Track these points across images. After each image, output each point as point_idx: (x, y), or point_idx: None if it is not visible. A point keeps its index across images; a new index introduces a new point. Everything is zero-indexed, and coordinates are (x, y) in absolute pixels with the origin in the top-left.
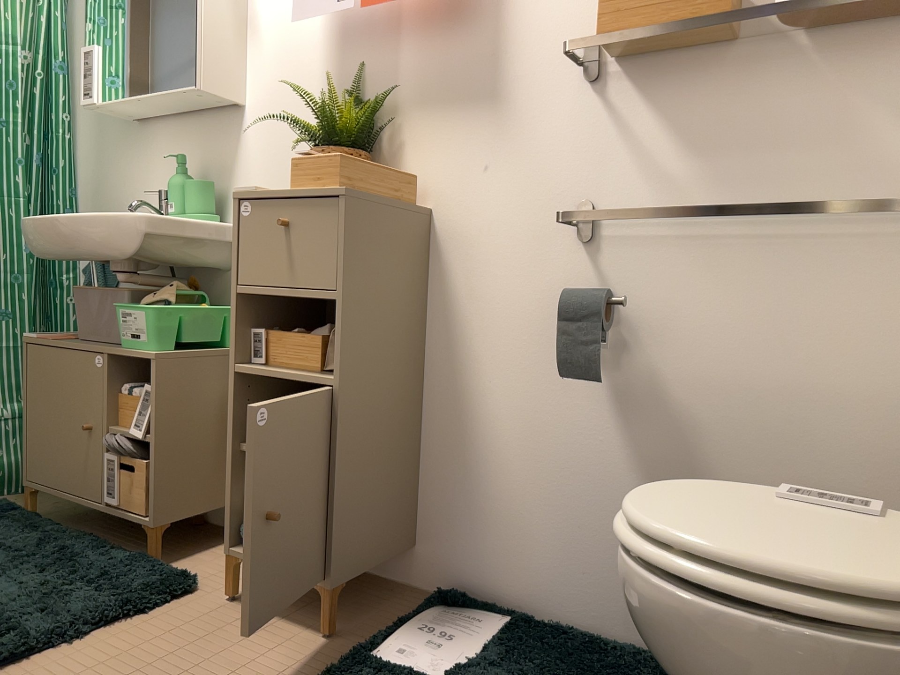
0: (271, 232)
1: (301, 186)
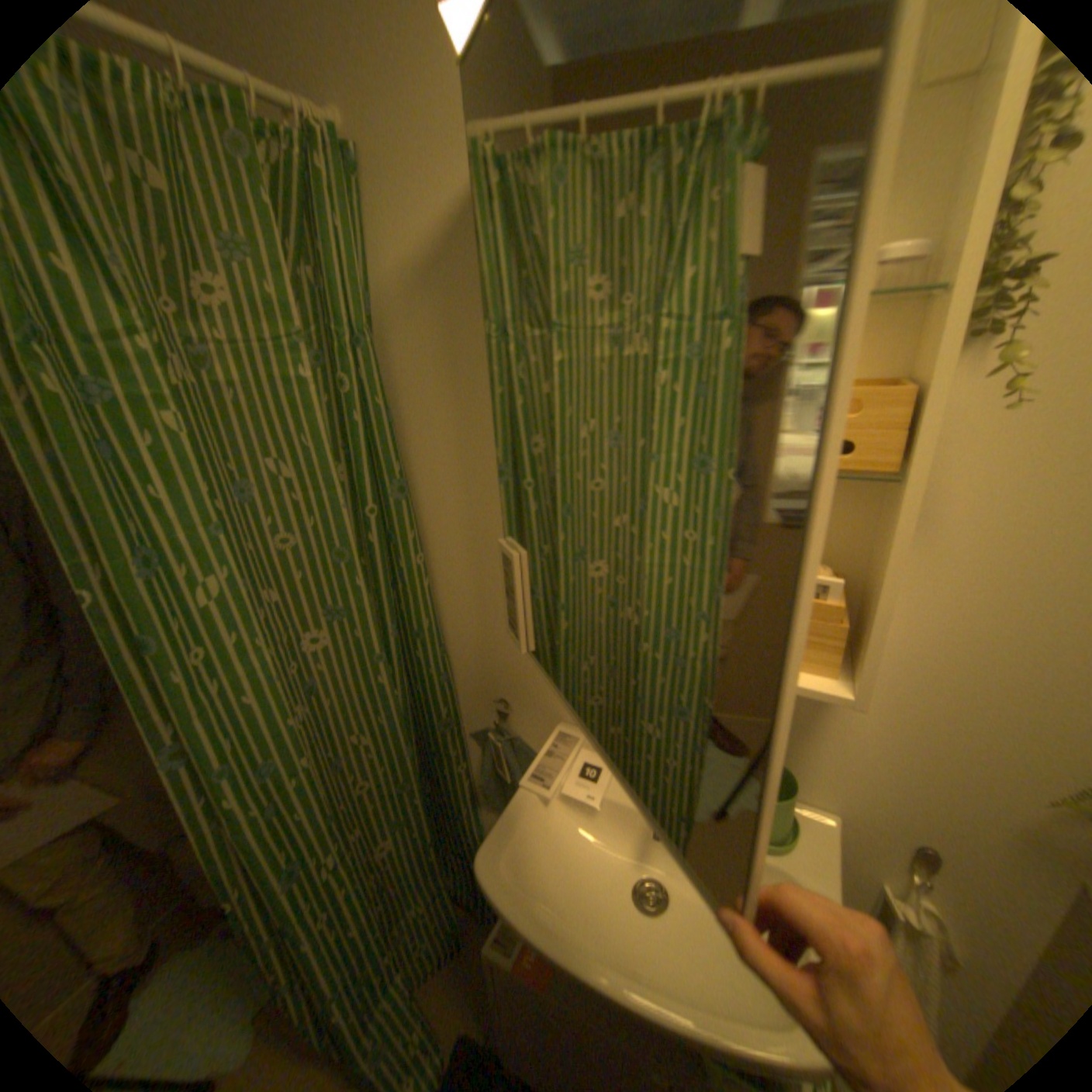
0: None
1: None
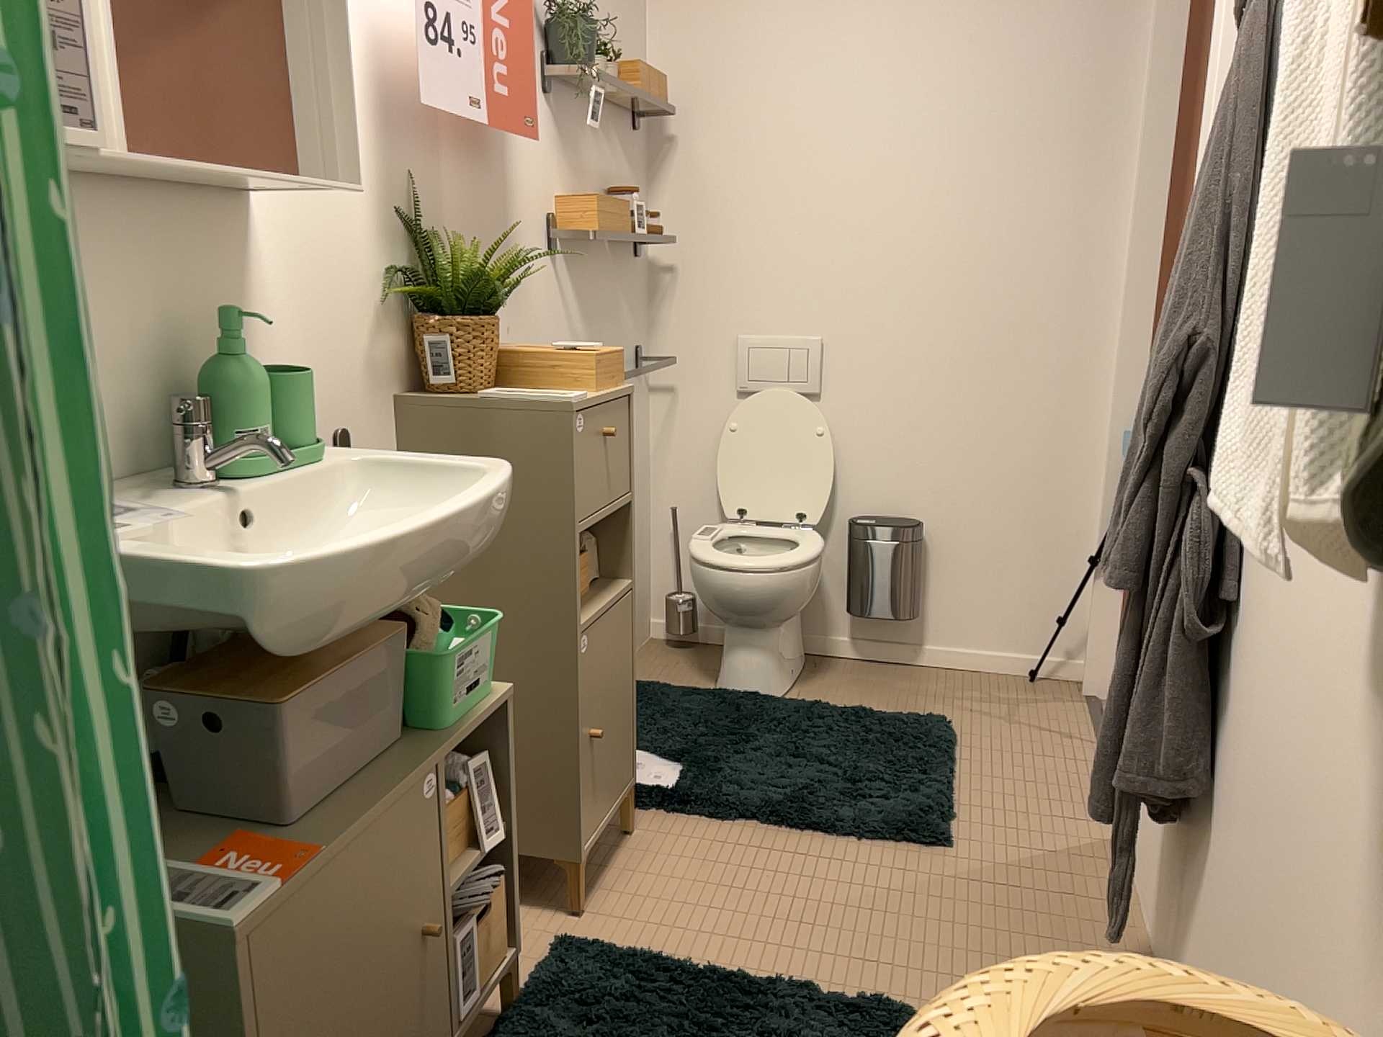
0: (599, 446)
1: (610, 390)
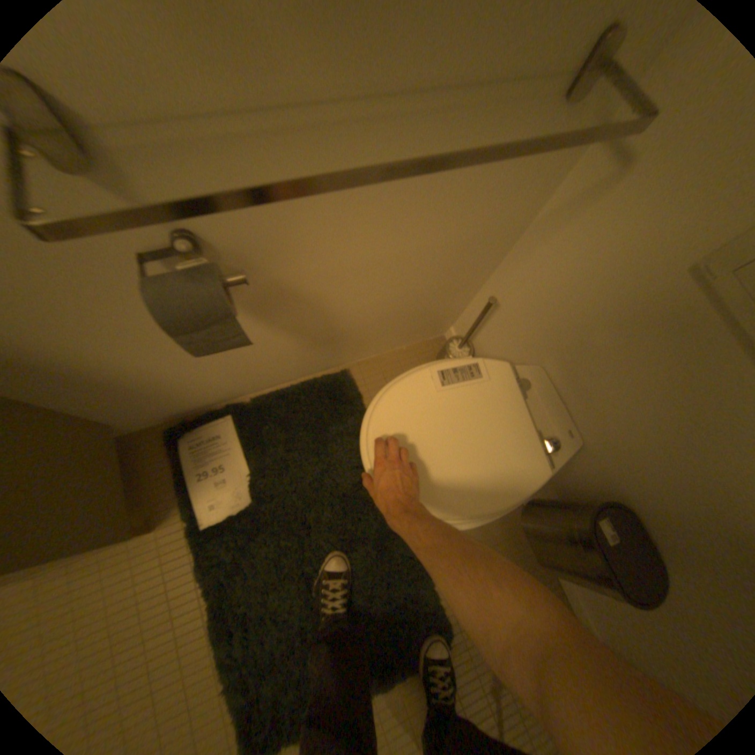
0: None
1: None
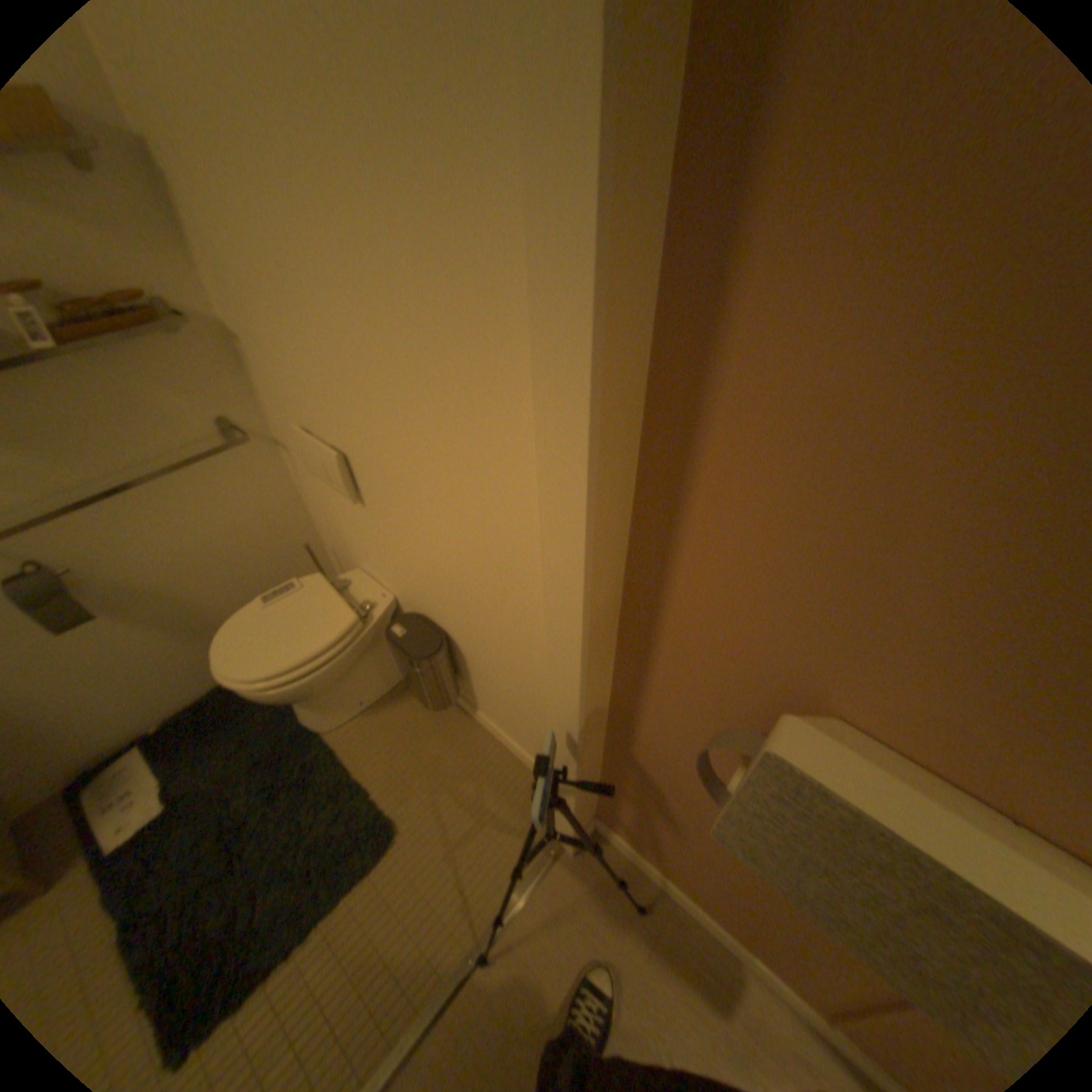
0: None
1: None
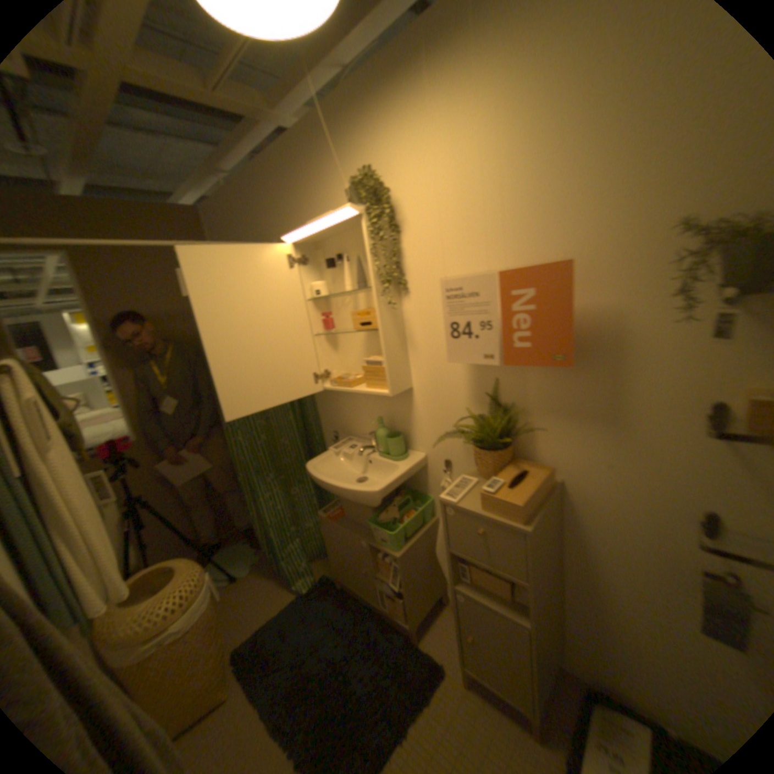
0: (471, 530)
1: (492, 513)
